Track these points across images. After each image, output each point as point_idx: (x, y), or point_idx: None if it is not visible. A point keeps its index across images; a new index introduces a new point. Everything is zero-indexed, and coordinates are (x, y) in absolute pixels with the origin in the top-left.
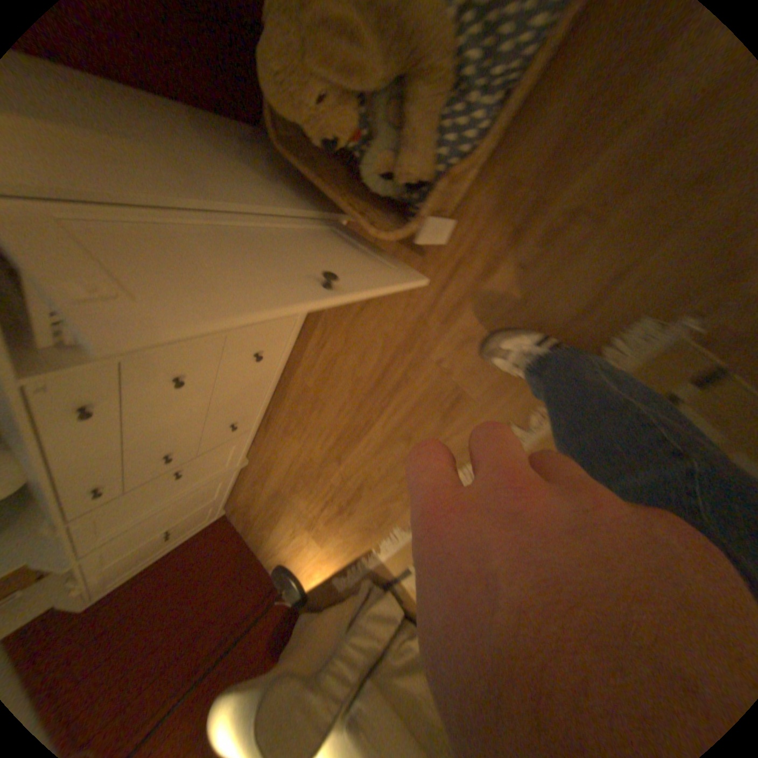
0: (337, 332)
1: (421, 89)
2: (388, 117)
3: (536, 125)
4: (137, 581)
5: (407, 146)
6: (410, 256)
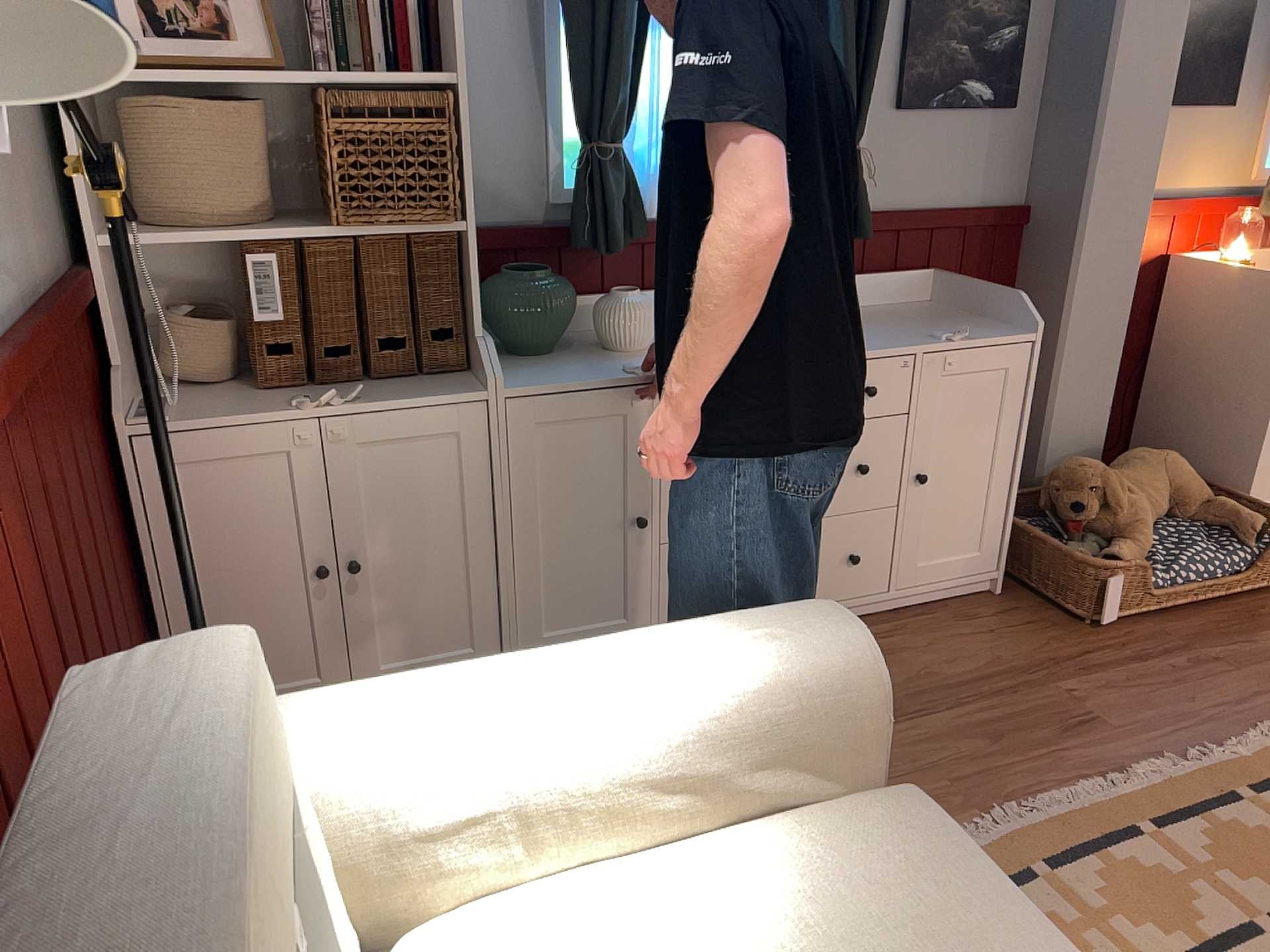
0: (921, 638)
1: (1130, 545)
2: (1095, 546)
3: (1184, 622)
4: (121, 543)
5: (1117, 550)
6: (1055, 630)
